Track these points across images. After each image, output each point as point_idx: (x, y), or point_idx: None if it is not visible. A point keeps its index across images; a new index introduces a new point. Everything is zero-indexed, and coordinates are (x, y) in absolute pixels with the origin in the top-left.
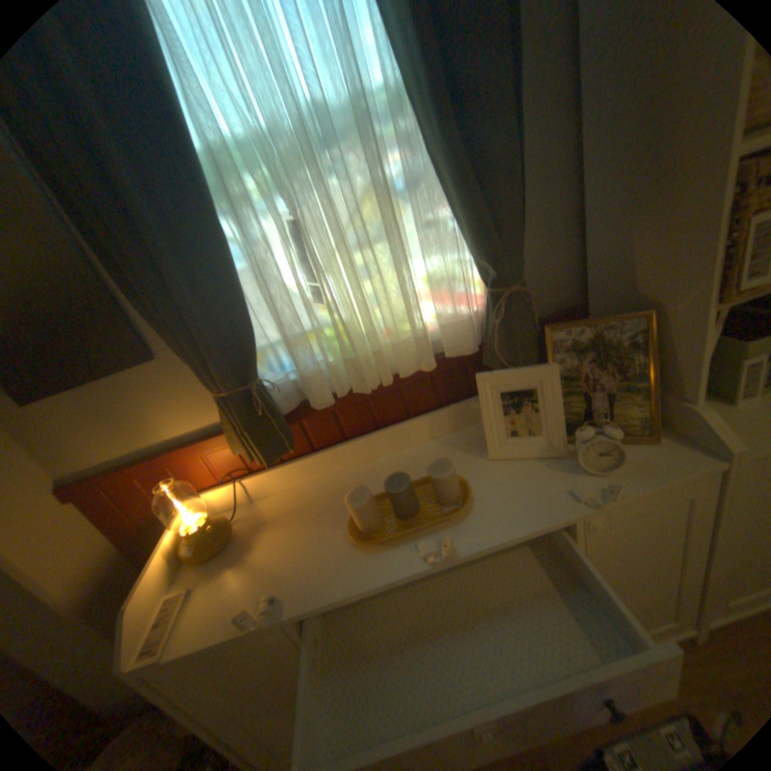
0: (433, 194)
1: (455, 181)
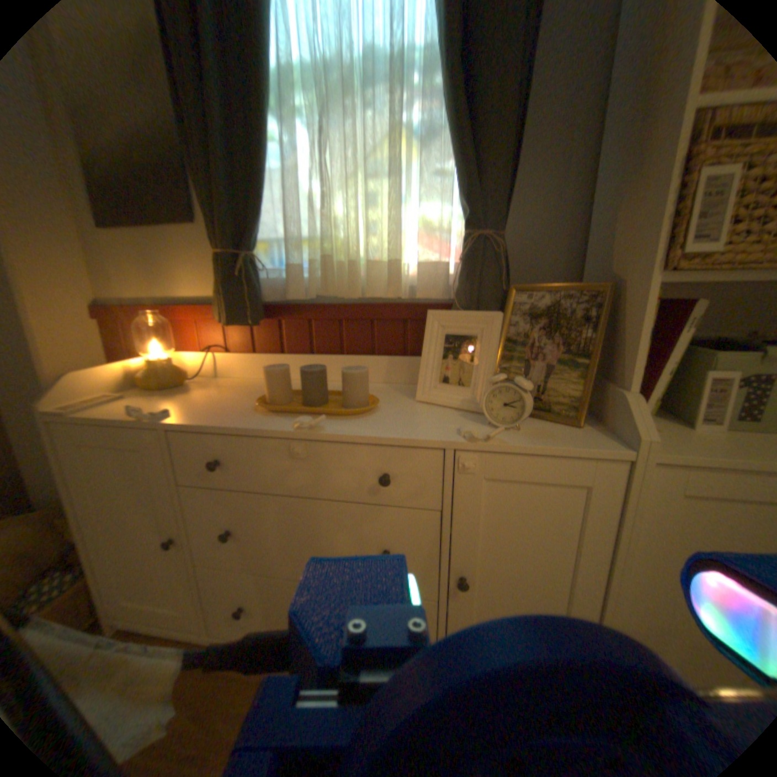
0: (444, 140)
1: (453, 118)
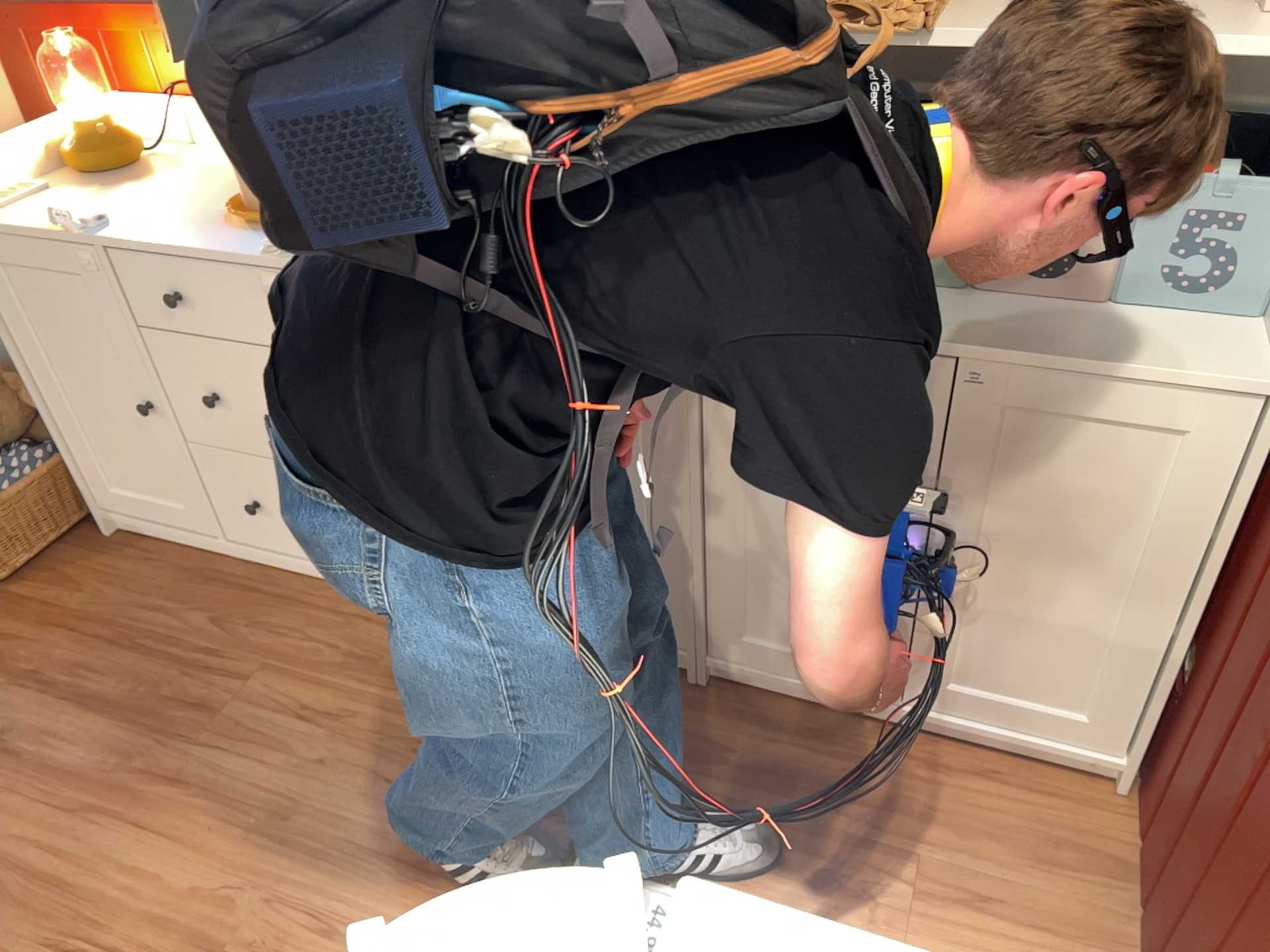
0: None
1: None
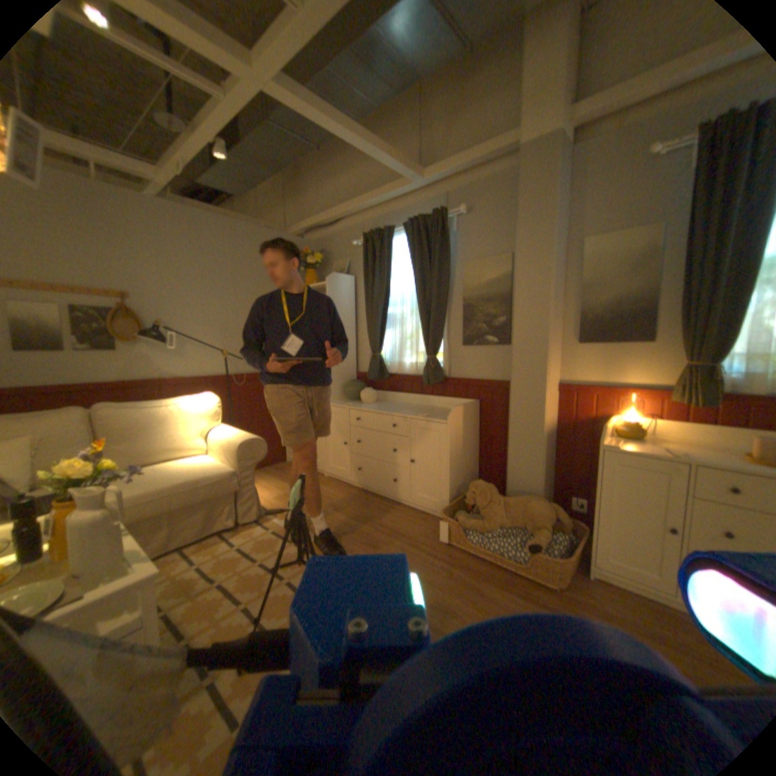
0: None
1: None
